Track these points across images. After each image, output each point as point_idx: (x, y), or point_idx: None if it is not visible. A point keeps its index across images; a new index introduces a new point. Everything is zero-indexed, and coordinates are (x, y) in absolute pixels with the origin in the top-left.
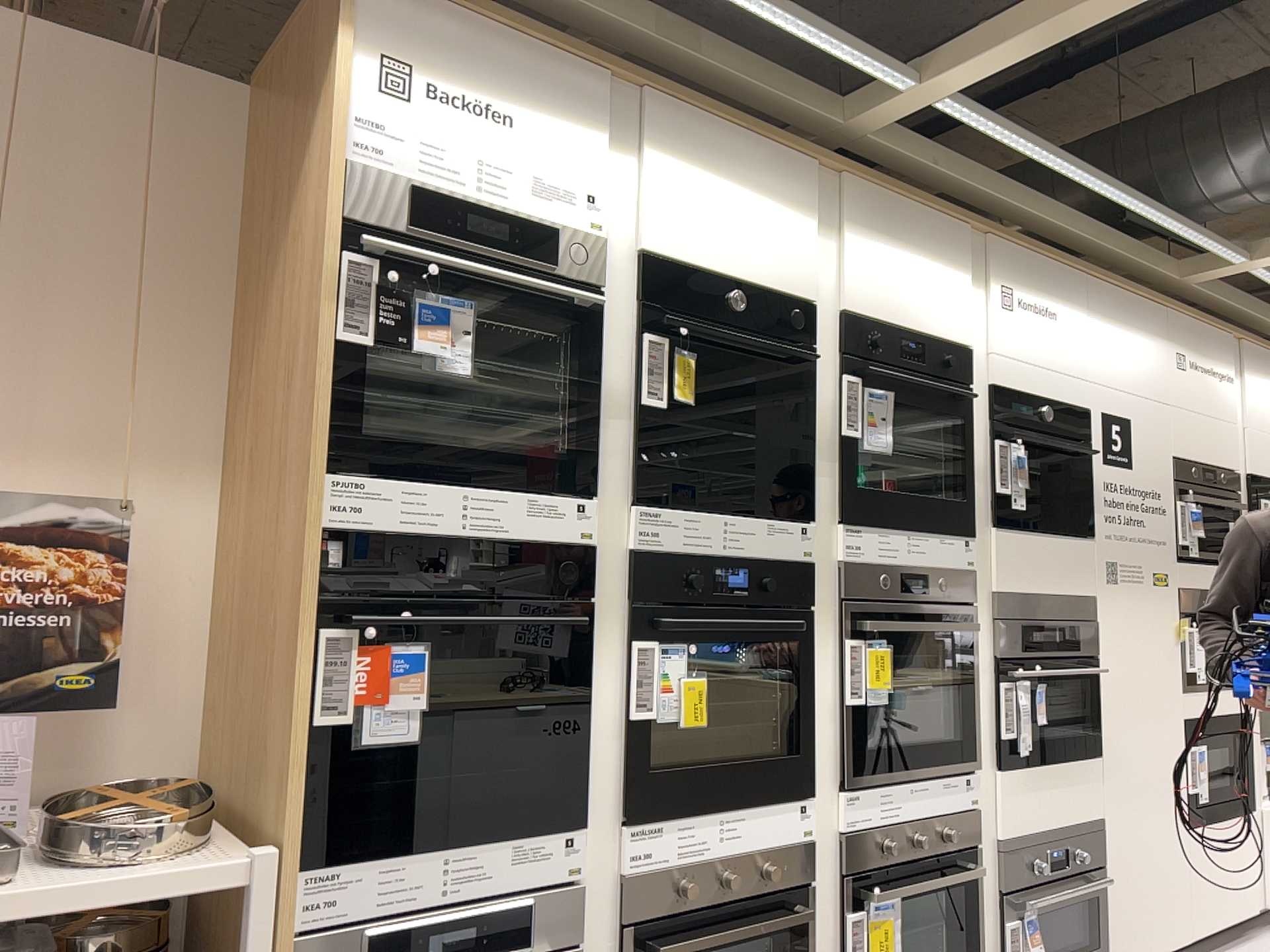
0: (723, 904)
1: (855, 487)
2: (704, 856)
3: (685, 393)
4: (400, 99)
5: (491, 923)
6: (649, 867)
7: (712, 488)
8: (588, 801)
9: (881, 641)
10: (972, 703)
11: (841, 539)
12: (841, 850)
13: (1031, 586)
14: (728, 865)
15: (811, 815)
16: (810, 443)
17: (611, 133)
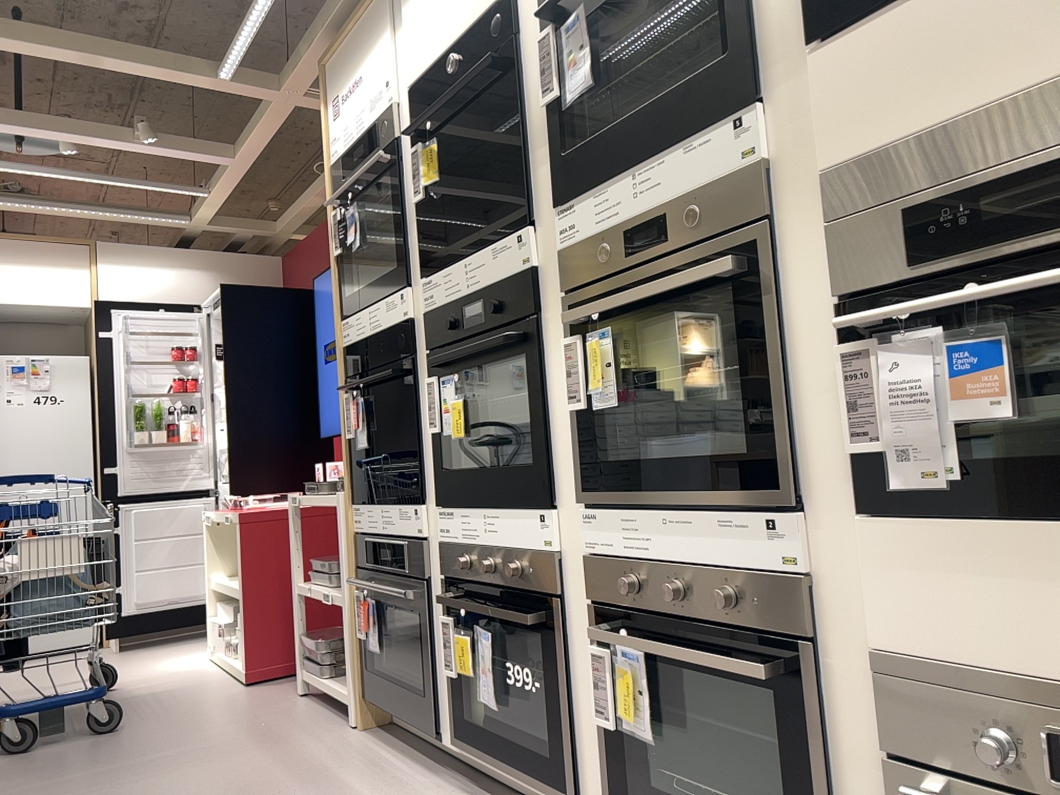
0: (496, 588)
1: (561, 156)
2: (476, 543)
3: (424, 178)
4: (336, 118)
5: (395, 551)
6: (448, 540)
7: (466, 237)
8: (426, 489)
9: (605, 327)
10: (768, 391)
11: (557, 226)
12: (589, 574)
13: (940, 108)
14: (493, 556)
15: (550, 528)
16: (522, 141)
17: (391, 25)
